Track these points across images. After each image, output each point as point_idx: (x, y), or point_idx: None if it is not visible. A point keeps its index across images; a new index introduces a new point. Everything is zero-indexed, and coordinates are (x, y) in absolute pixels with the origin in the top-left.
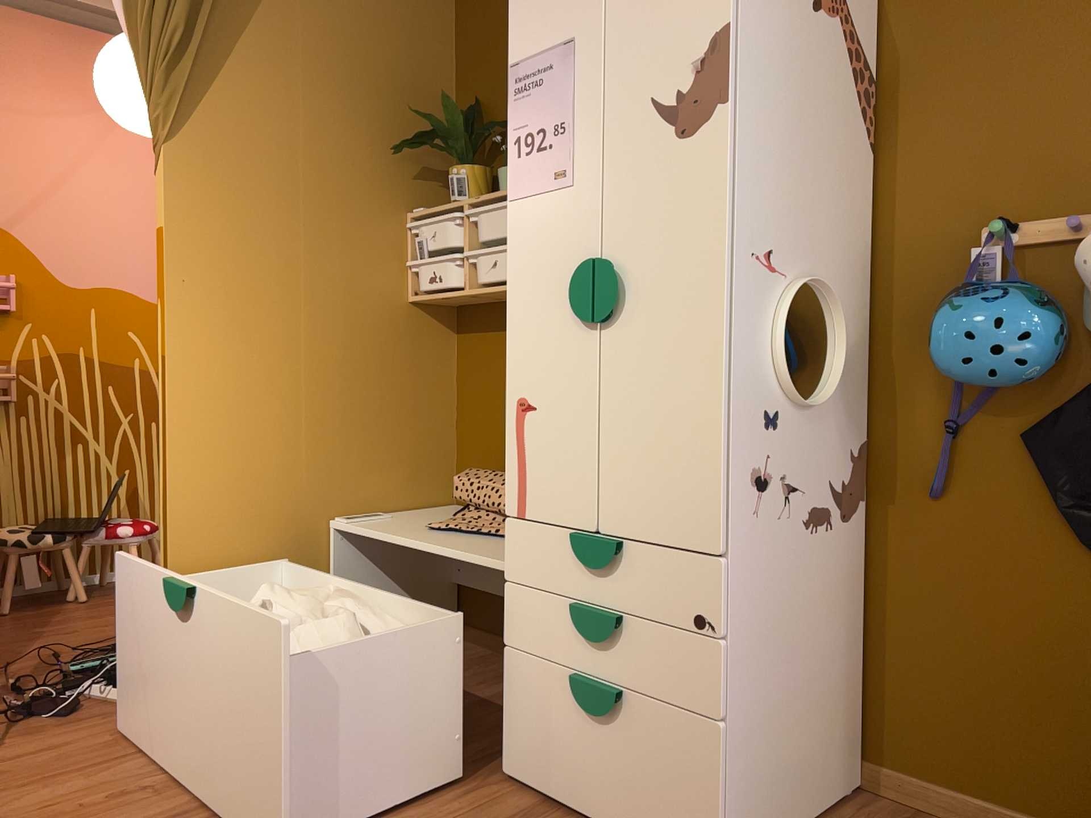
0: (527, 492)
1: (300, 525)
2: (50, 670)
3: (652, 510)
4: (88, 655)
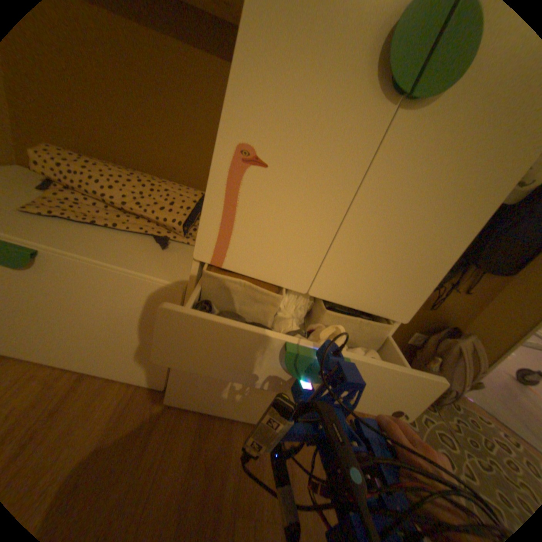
0: (232, 245)
1: None
2: None
3: (367, 288)
4: None
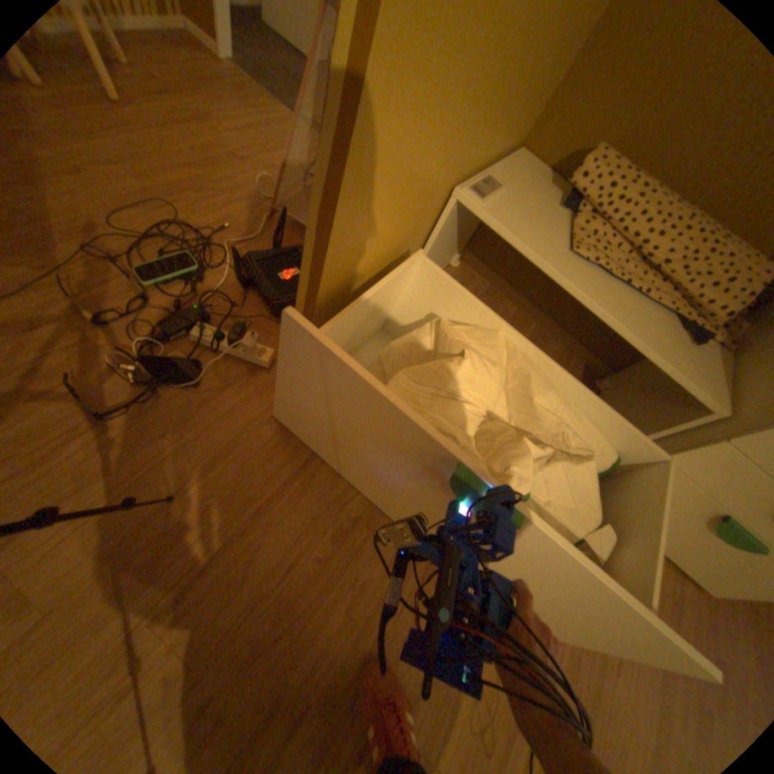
0: None
1: (436, 195)
2: (115, 272)
3: None
4: (140, 238)
